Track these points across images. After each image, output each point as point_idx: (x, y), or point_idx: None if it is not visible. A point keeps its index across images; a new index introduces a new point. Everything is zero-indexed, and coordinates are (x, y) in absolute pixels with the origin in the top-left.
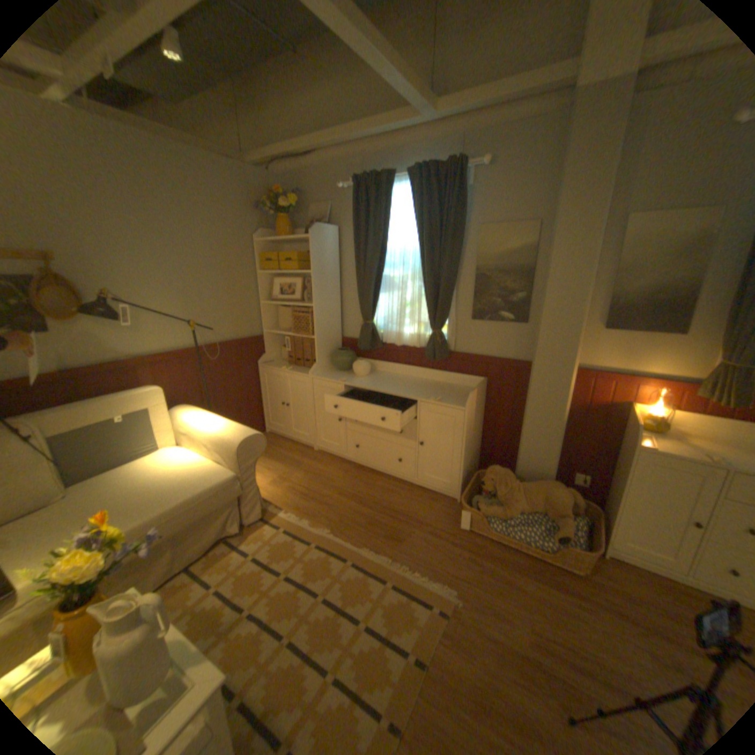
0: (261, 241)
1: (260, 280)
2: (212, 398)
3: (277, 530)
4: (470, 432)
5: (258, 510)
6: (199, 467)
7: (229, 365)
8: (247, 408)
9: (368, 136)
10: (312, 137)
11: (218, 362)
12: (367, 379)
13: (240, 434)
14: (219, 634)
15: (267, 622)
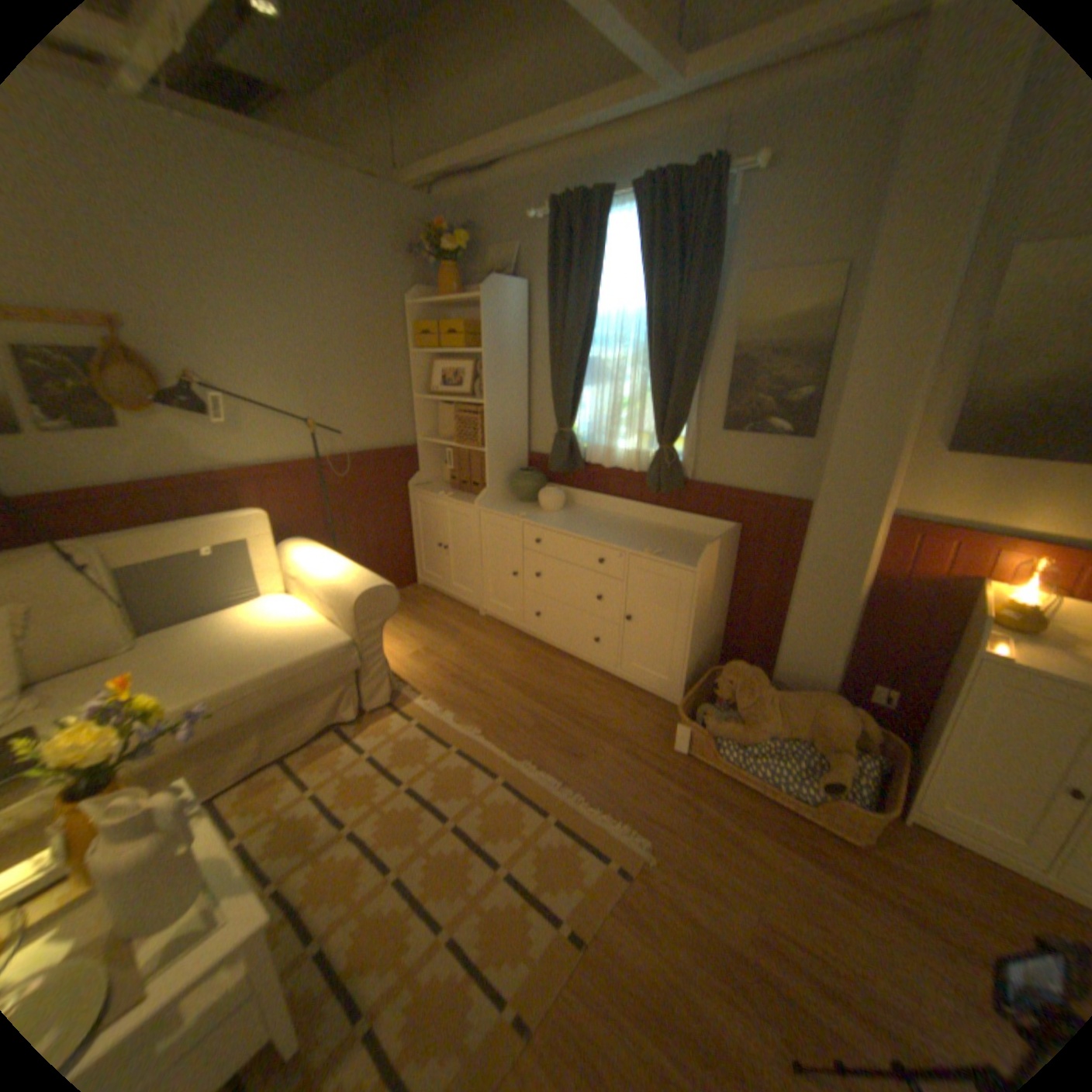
0: (416, 304)
1: (414, 363)
2: (342, 531)
3: (409, 722)
4: (704, 607)
5: (386, 692)
6: (306, 625)
7: (367, 486)
8: (391, 549)
9: (577, 132)
10: (493, 138)
11: (351, 481)
12: (558, 517)
13: (361, 583)
14: (308, 853)
15: (373, 846)
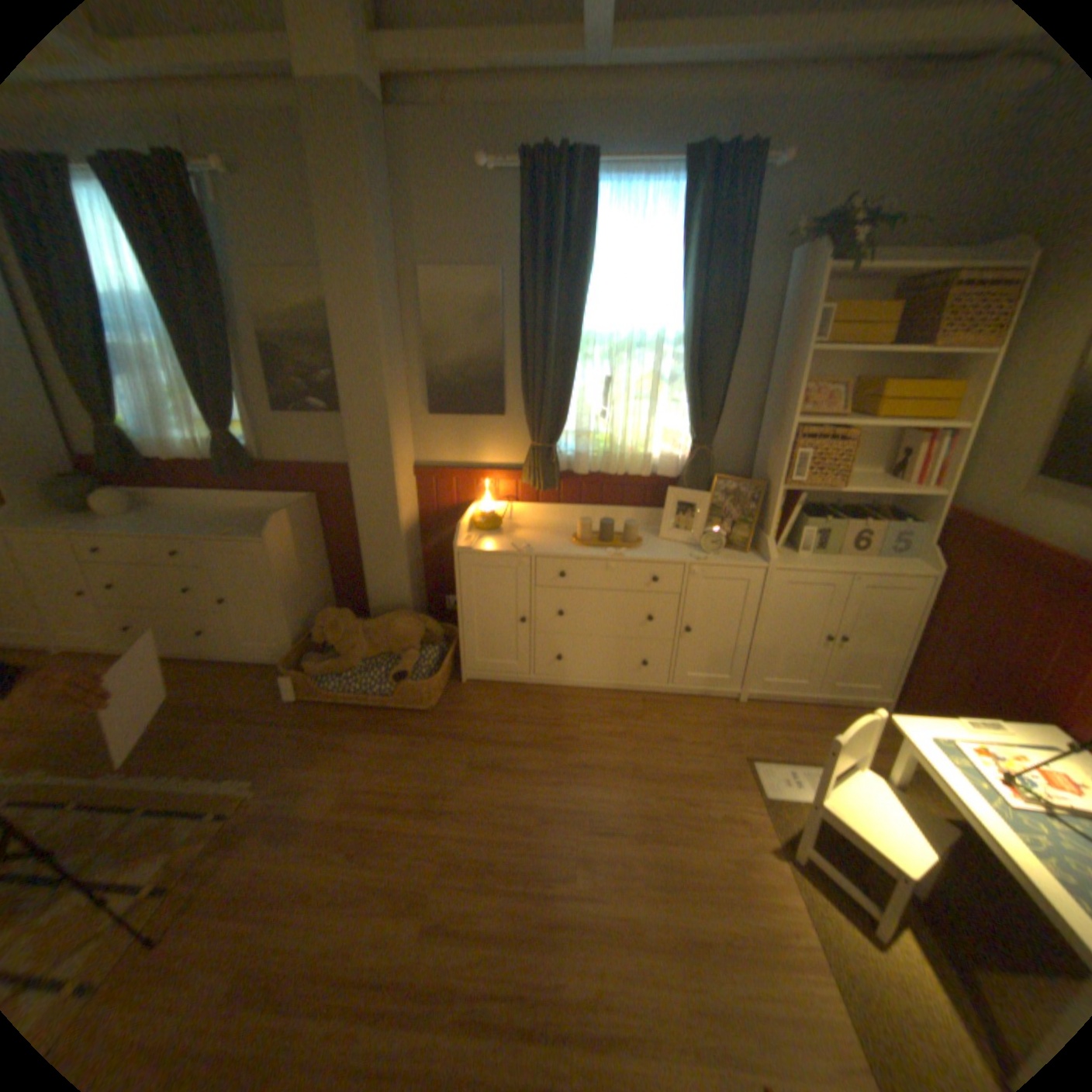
0: None
1: None
2: None
3: None
4: (288, 573)
5: None
6: None
7: None
8: None
9: None
10: None
11: None
12: (117, 523)
13: None
14: None
15: None
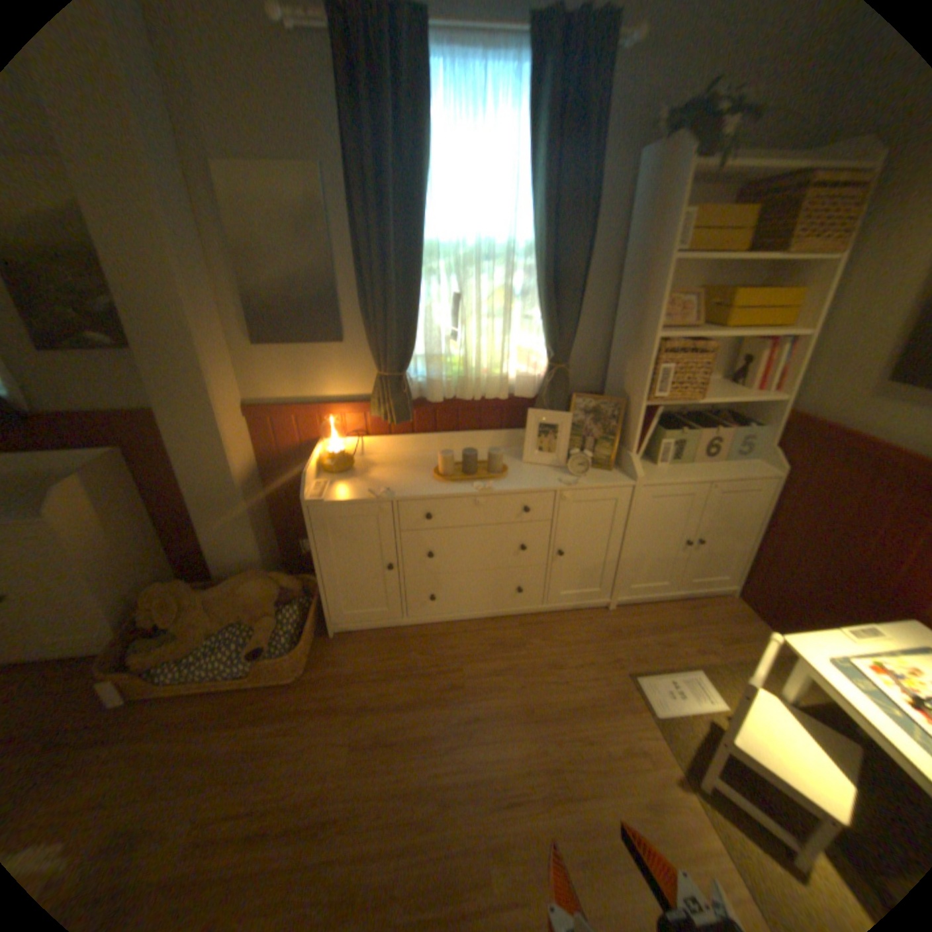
0: None
1: None
2: None
3: None
4: (94, 549)
5: None
6: None
7: None
8: None
9: None
10: None
11: None
12: None
13: None
14: None
15: None
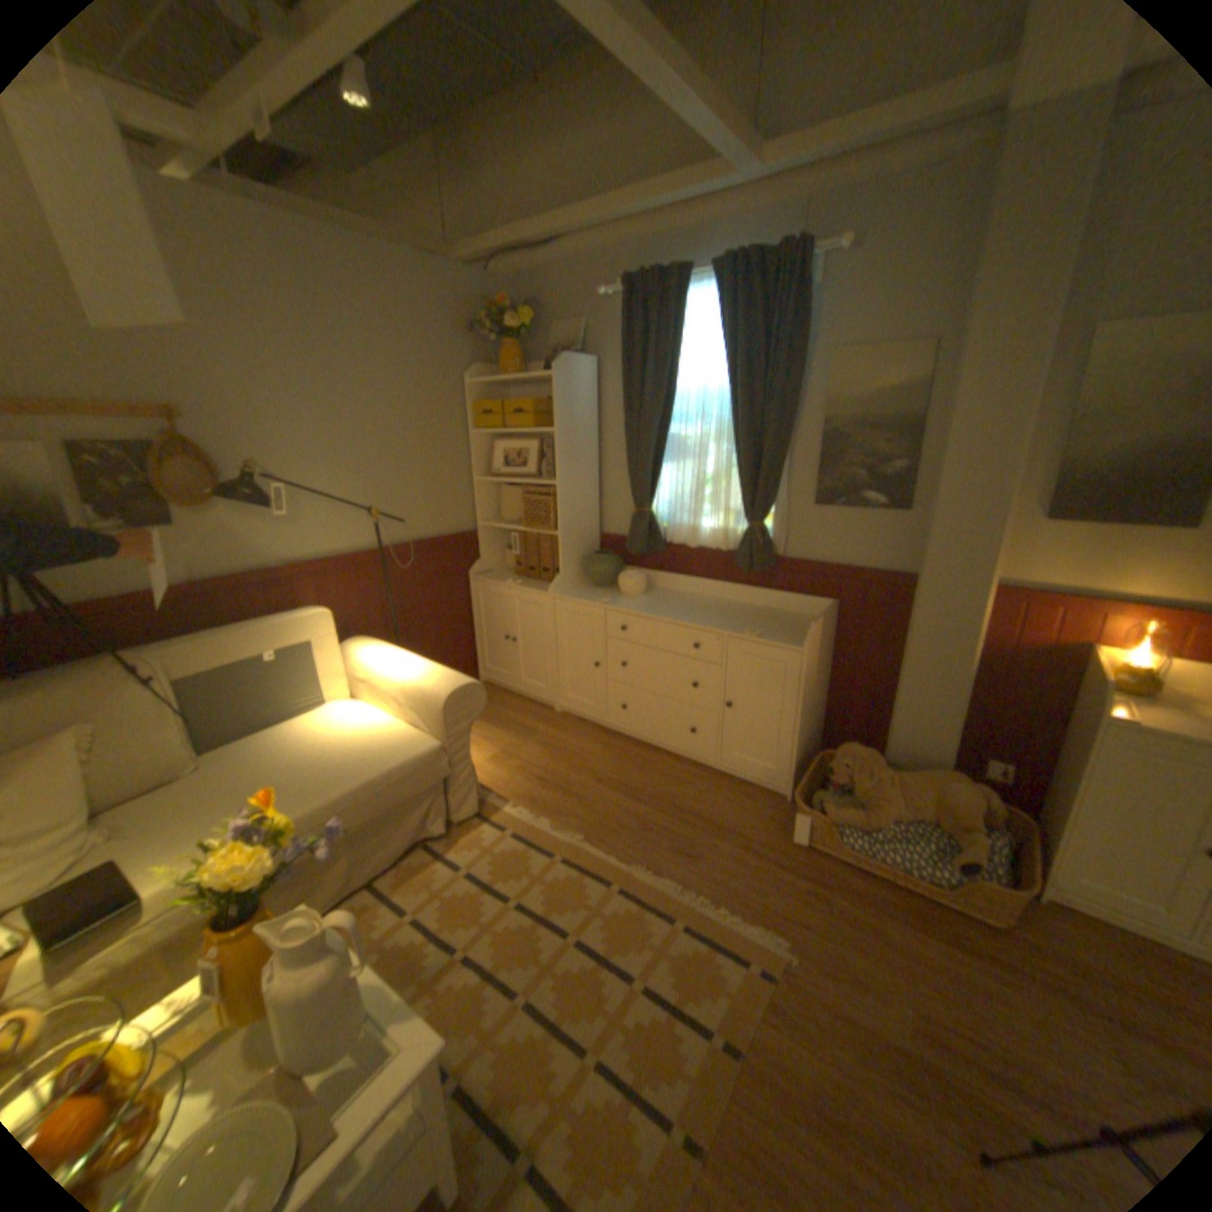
0: (475, 383)
1: (474, 444)
2: (402, 627)
3: (502, 833)
4: (810, 689)
5: (473, 801)
6: (388, 732)
7: (427, 578)
8: (451, 644)
9: (647, 211)
10: (558, 216)
11: (411, 573)
12: (642, 601)
13: (448, 683)
14: (421, 984)
15: (492, 971)
